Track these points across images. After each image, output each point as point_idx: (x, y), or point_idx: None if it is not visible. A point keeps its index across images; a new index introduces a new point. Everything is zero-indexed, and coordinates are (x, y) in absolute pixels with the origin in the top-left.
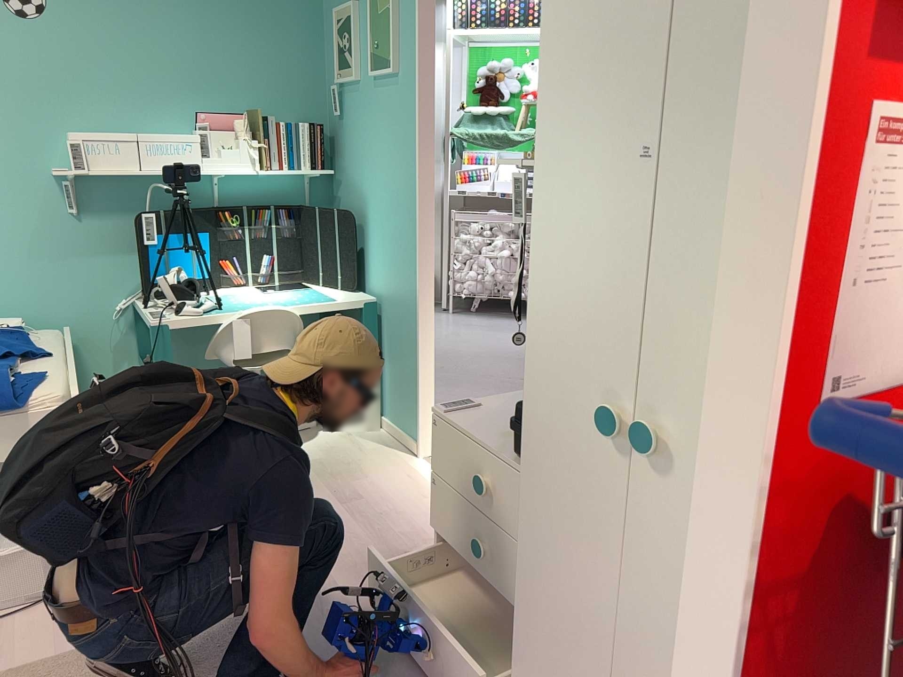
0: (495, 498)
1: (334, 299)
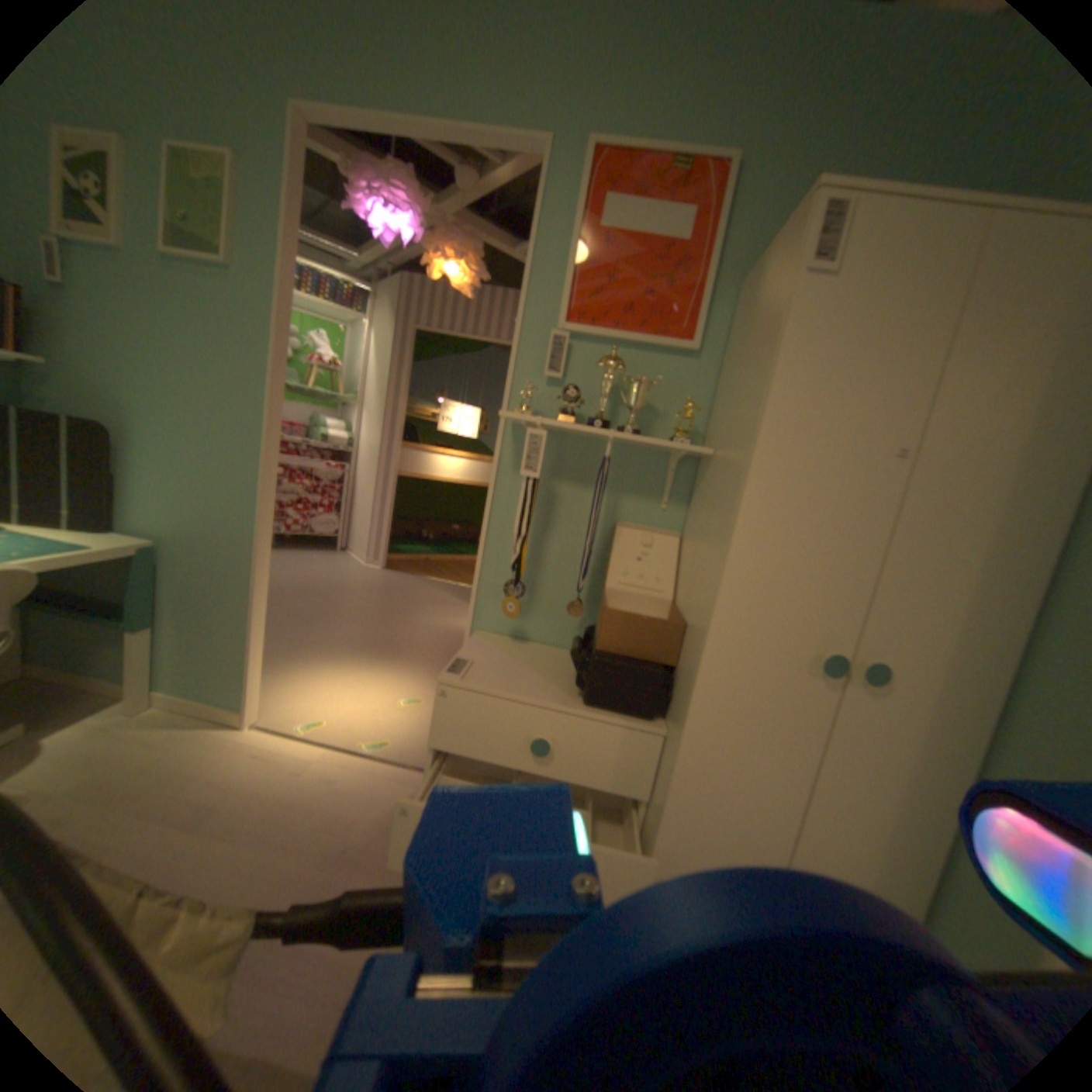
0: (557, 757)
1: (84, 548)
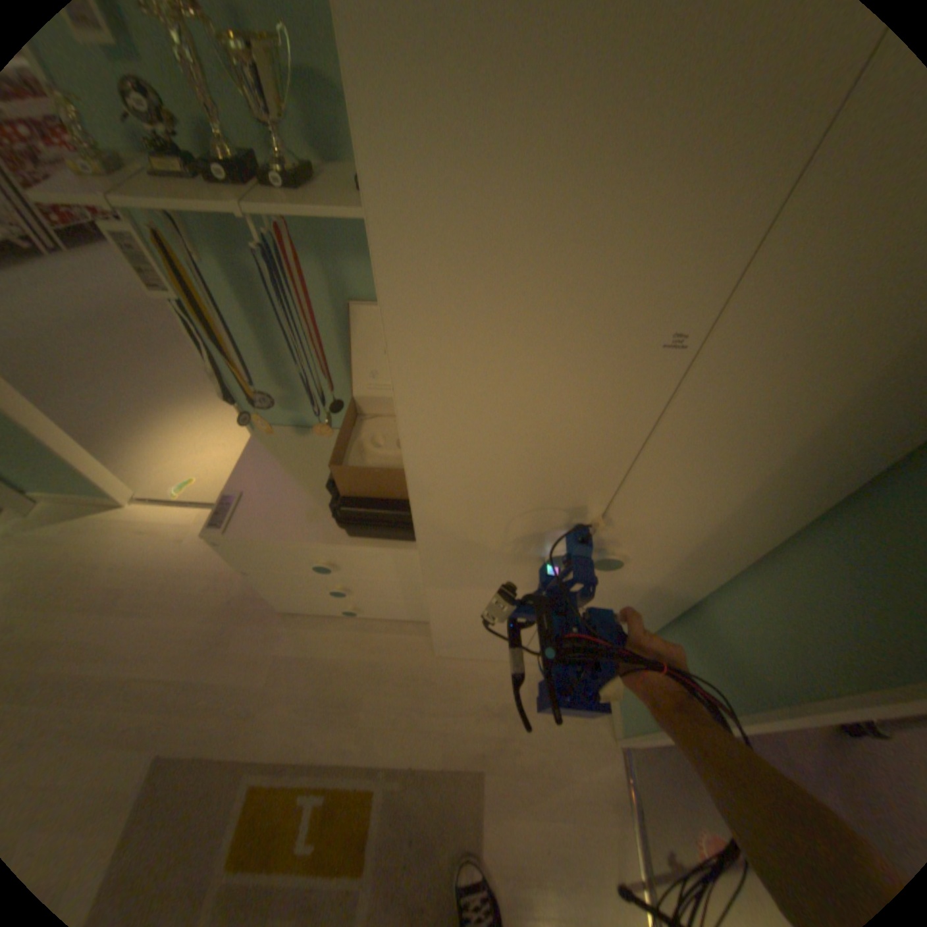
0: (341, 566)
1: None
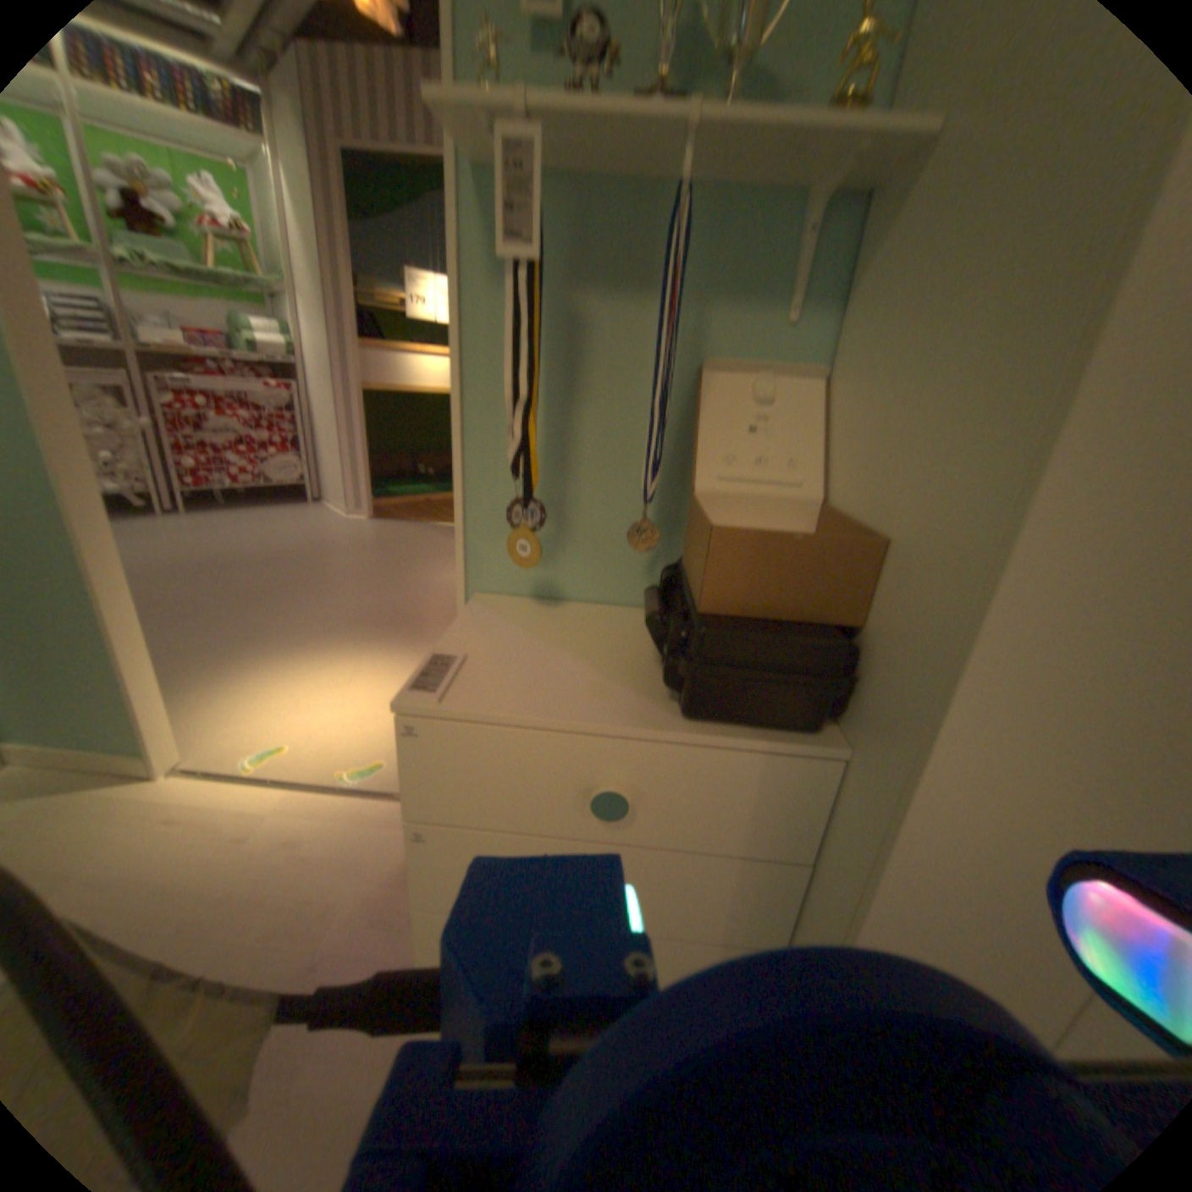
0: (643, 810)
1: None
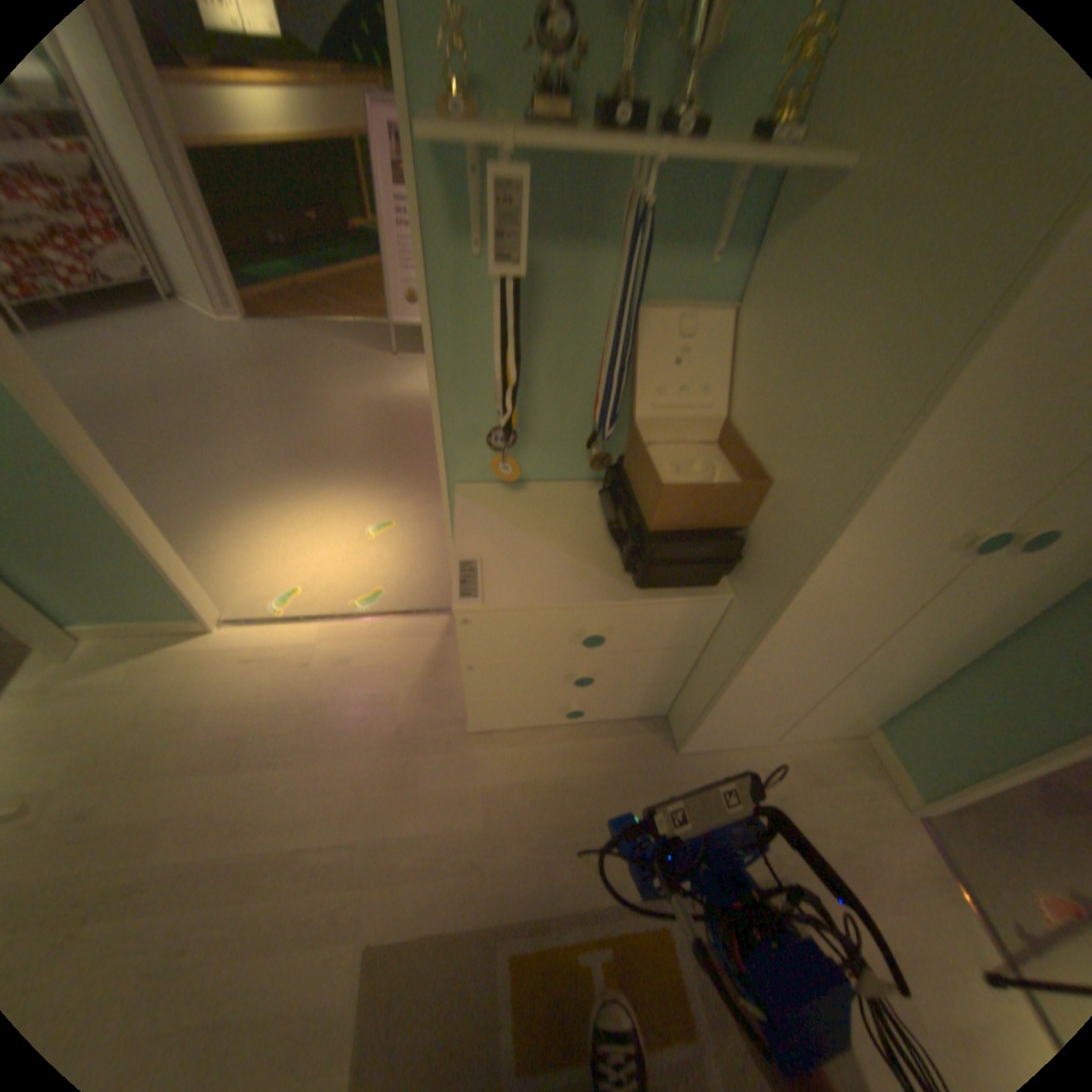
0: (609, 634)
1: None
